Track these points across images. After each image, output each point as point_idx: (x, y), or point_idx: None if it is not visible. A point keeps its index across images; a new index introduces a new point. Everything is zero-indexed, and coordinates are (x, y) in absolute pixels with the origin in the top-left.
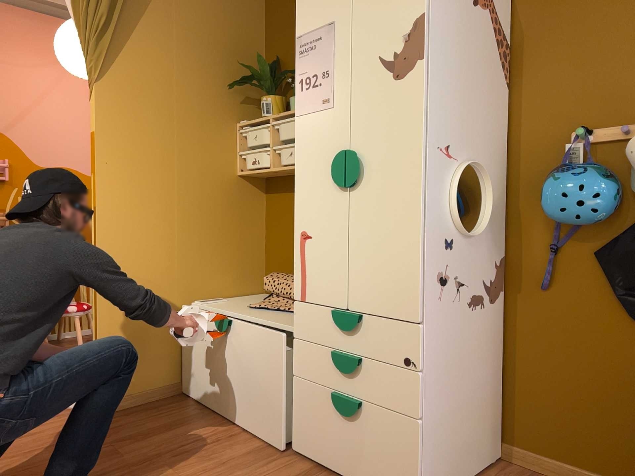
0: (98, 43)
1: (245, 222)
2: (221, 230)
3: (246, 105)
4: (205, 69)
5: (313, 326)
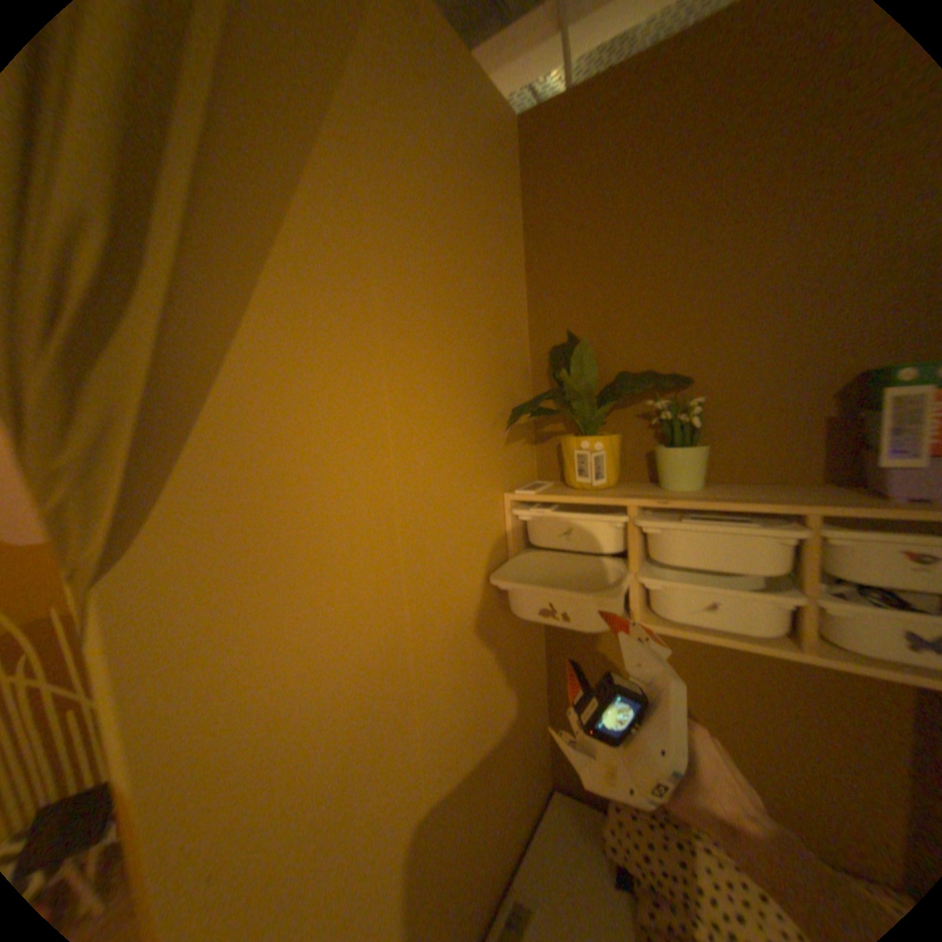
0: (75, 373)
1: (527, 684)
2: (499, 742)
3: (512, 442)
4: (446, 381)
5: None
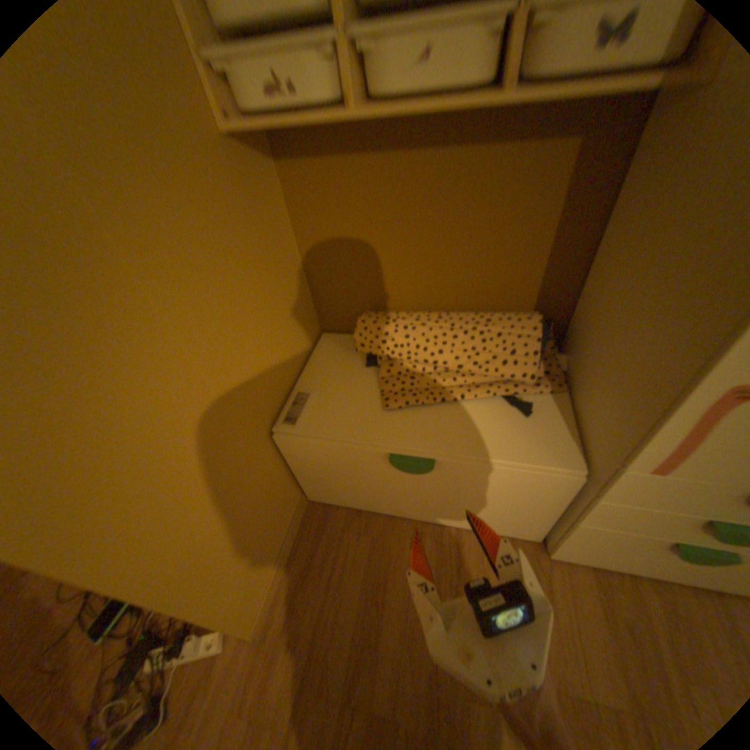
0: None
1: (272, 241)
2: (251, 287)
3: None
4: None
5: (667, 496)
